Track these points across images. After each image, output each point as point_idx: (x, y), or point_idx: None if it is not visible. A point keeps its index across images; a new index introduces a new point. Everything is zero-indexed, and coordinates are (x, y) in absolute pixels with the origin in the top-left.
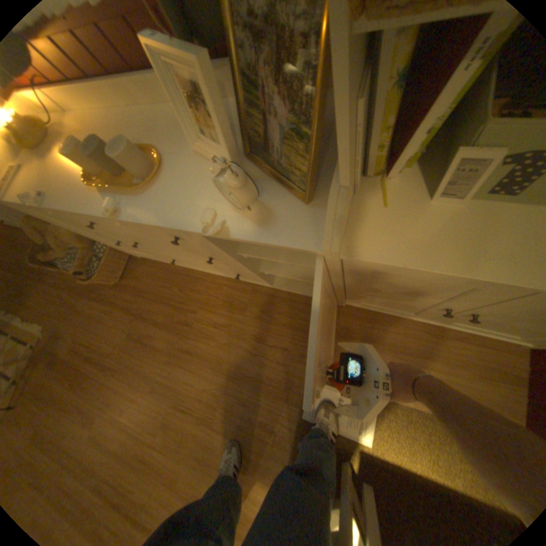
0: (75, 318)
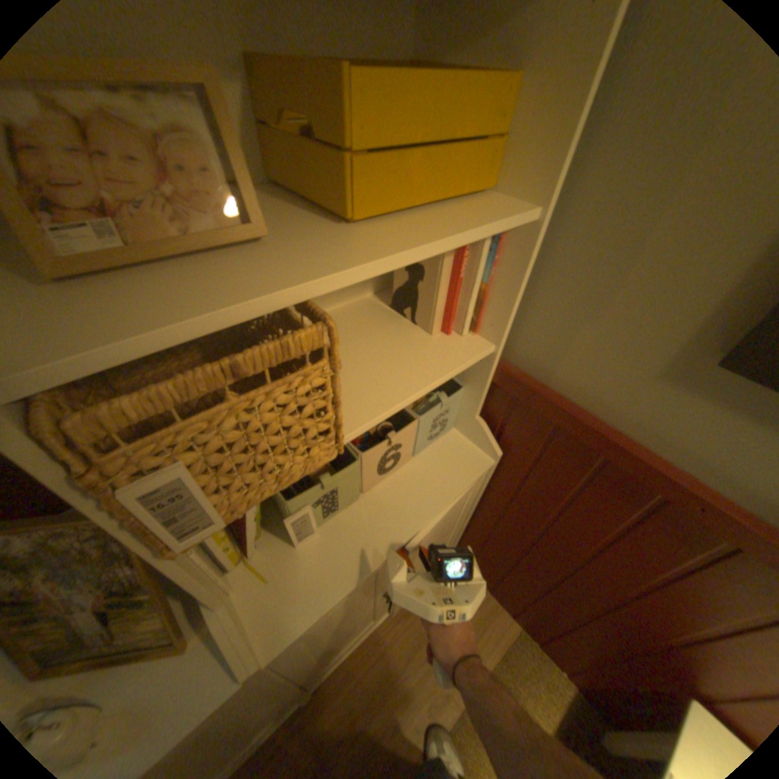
0: None
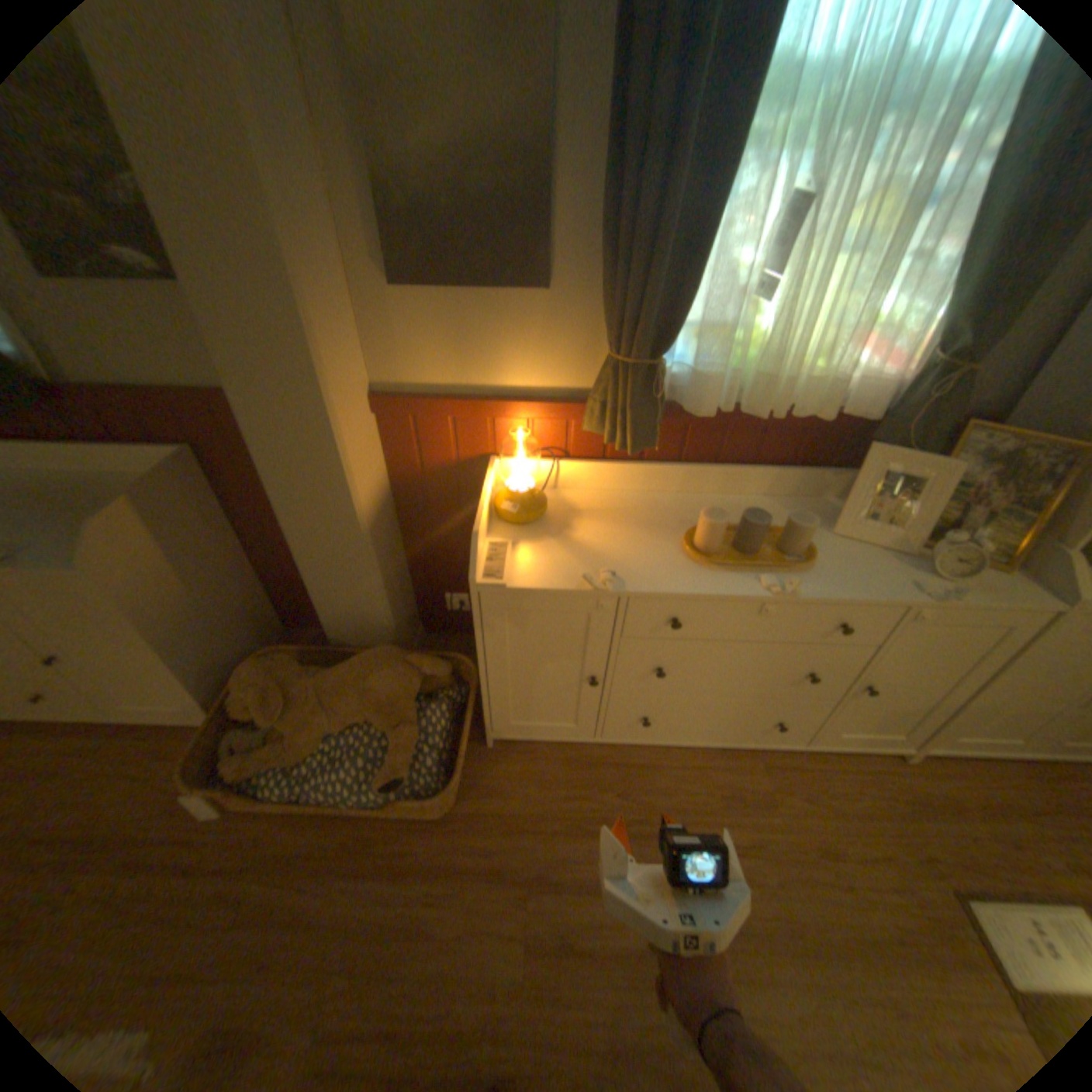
0: (314, 947)
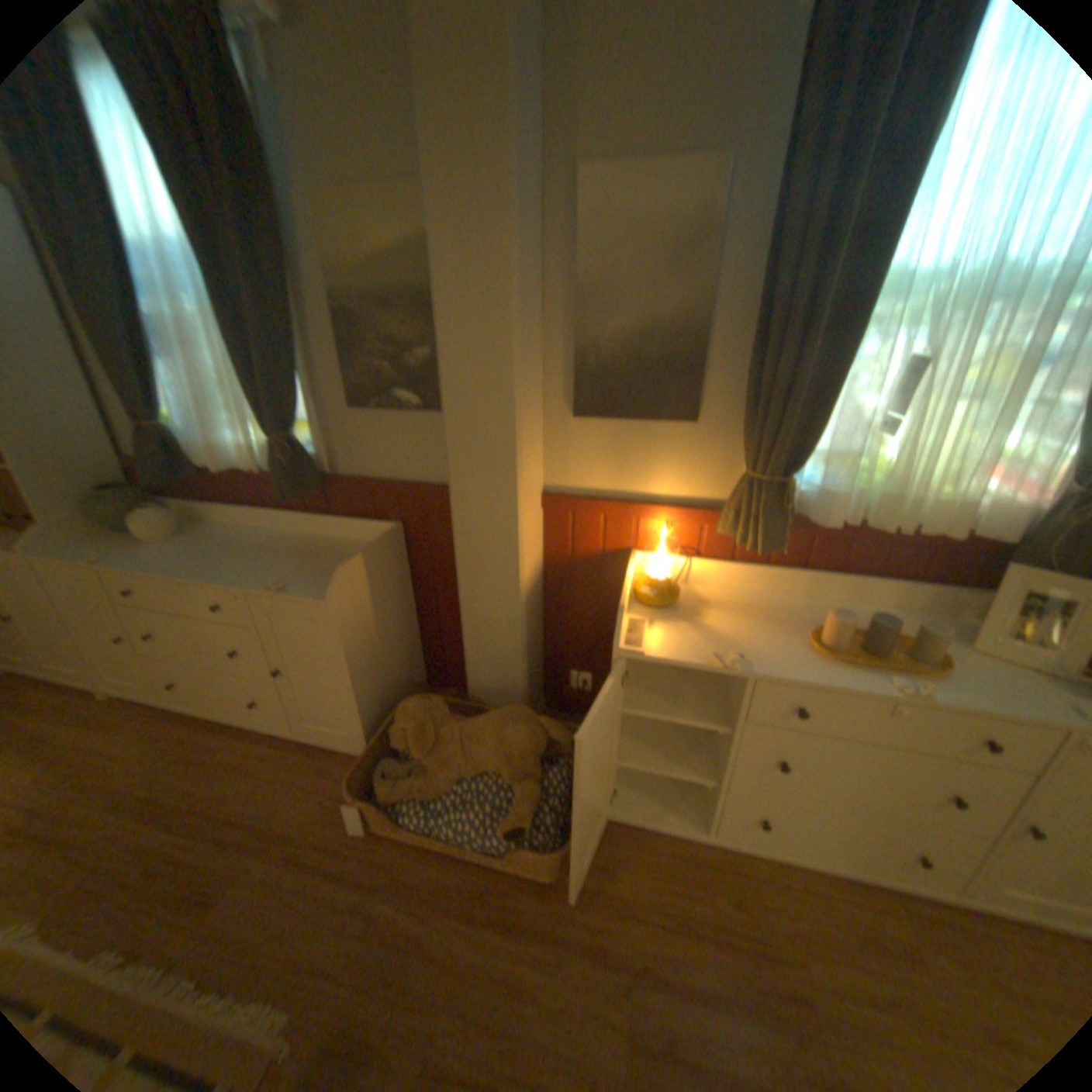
0: (430, 979)
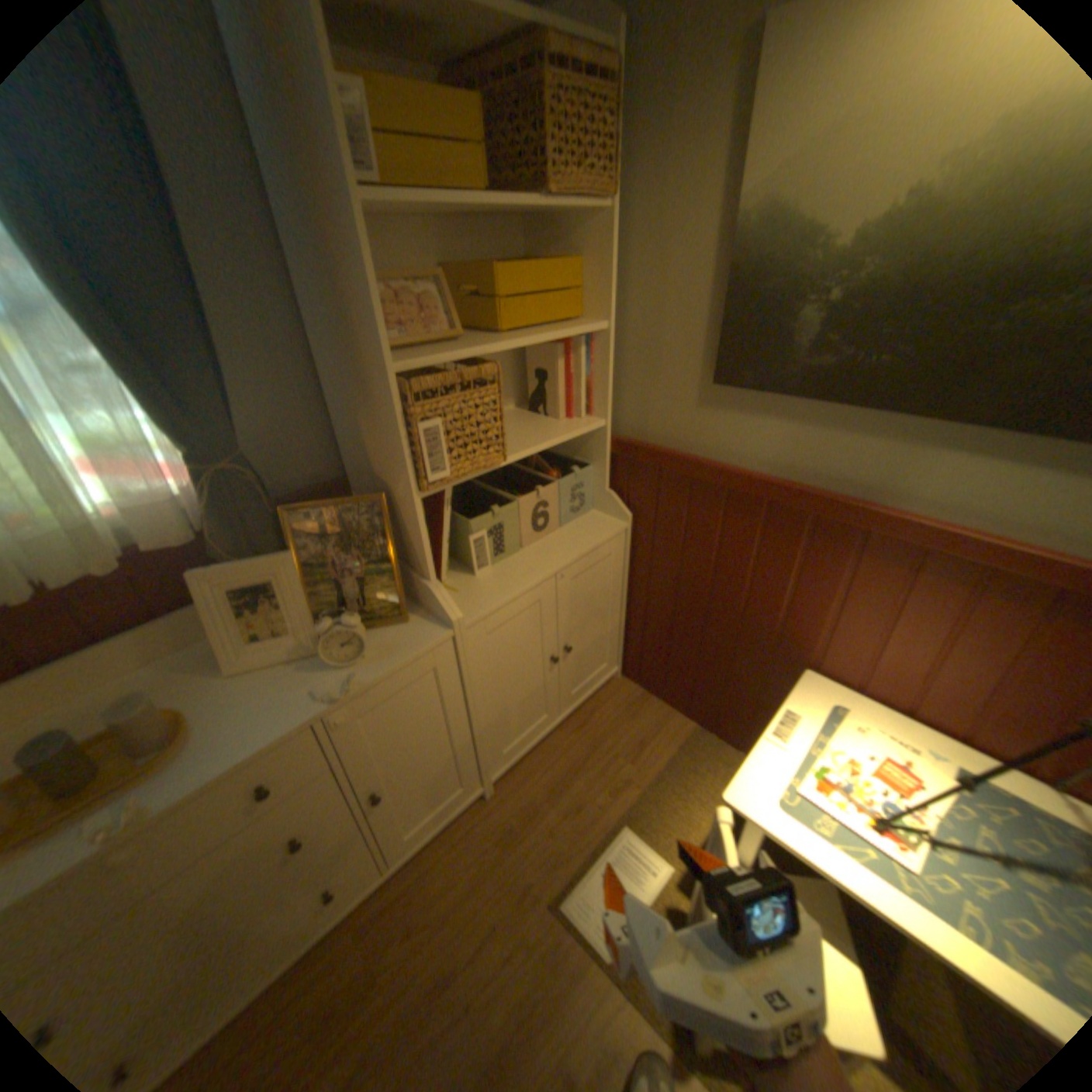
0: None
